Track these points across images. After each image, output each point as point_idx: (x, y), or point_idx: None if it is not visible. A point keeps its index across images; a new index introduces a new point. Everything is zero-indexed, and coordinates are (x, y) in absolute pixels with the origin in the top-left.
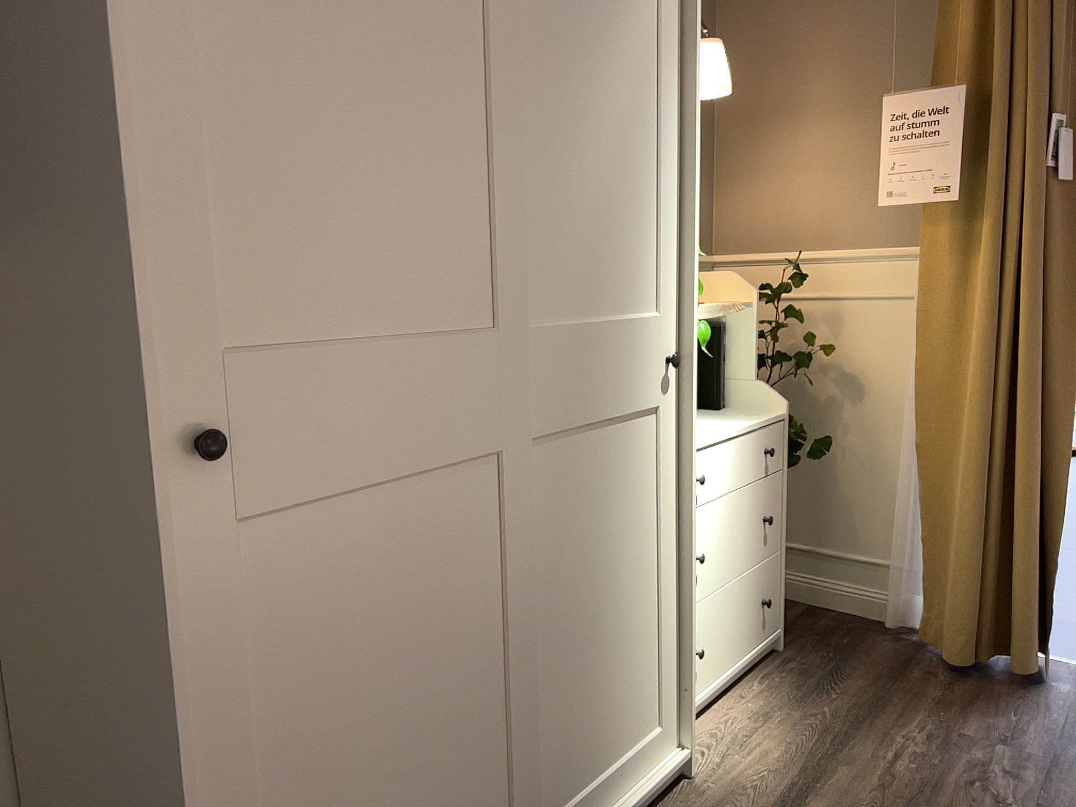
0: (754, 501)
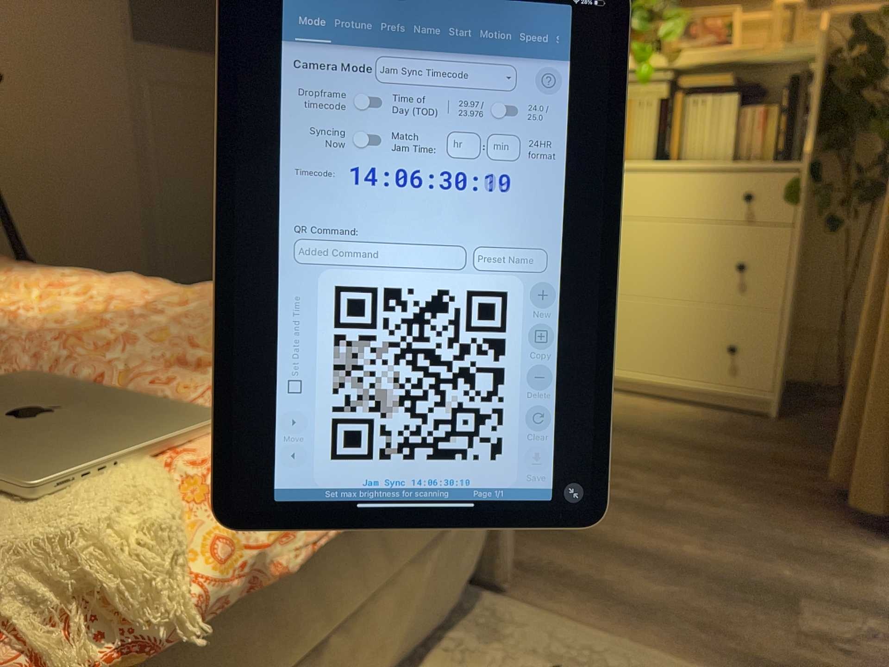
0: (715, 240)
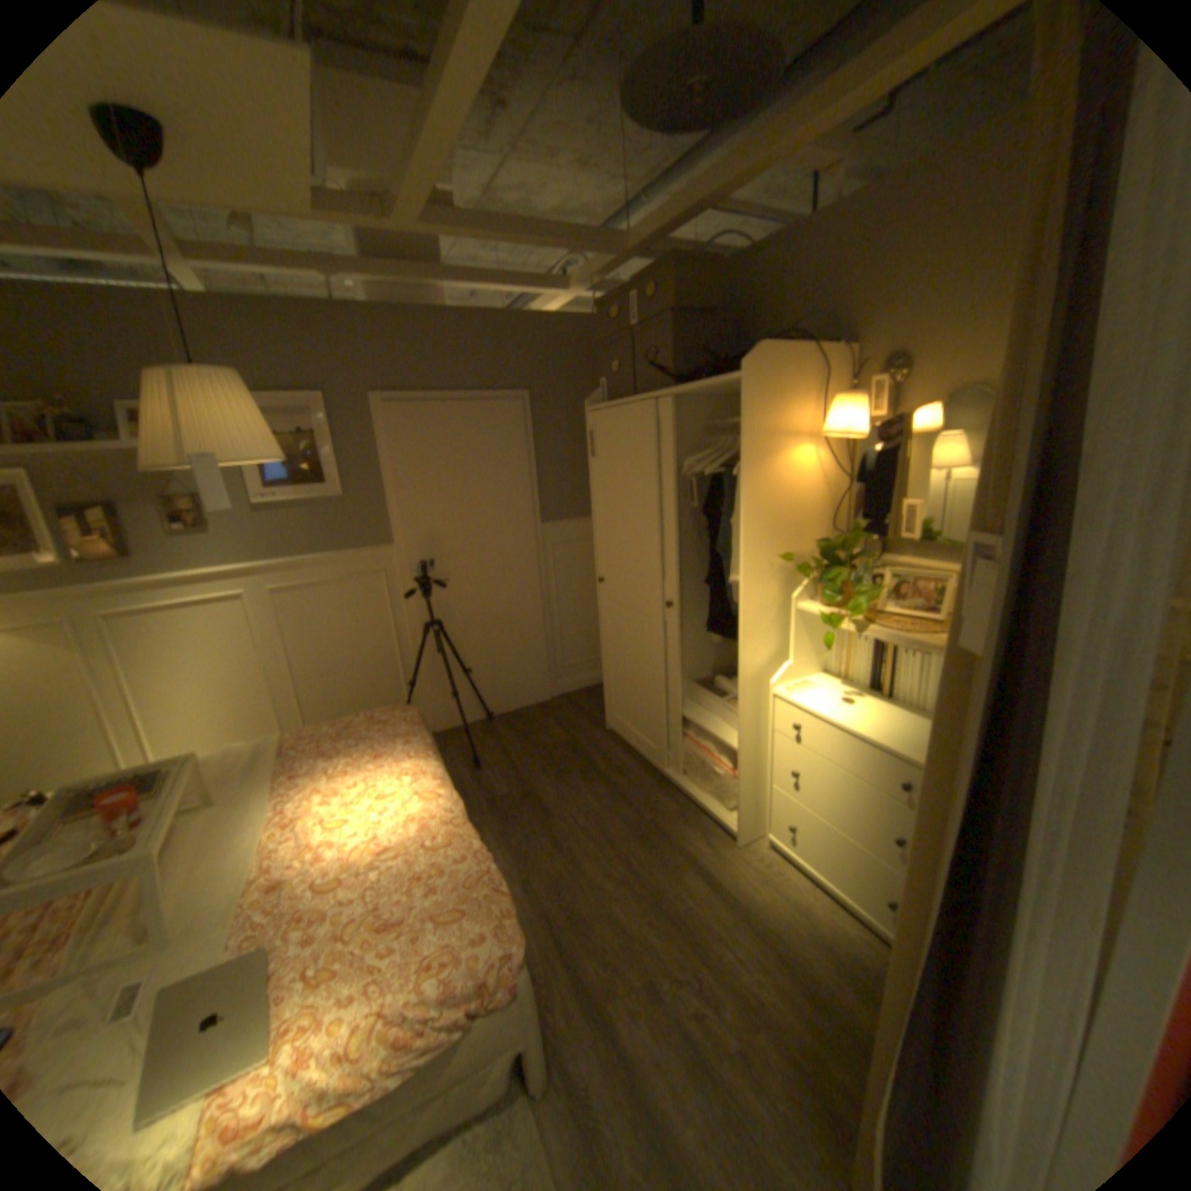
0: (880, 808)
